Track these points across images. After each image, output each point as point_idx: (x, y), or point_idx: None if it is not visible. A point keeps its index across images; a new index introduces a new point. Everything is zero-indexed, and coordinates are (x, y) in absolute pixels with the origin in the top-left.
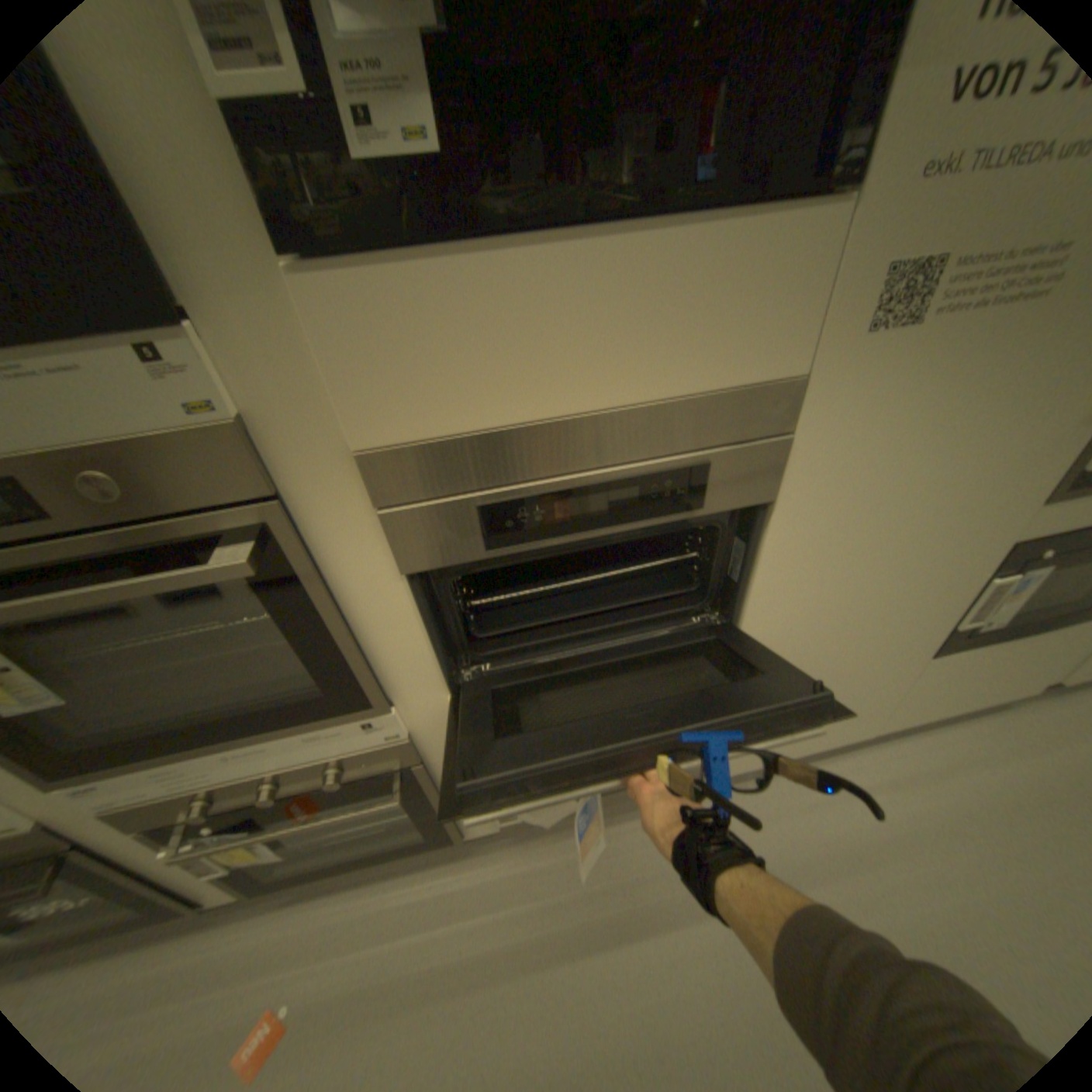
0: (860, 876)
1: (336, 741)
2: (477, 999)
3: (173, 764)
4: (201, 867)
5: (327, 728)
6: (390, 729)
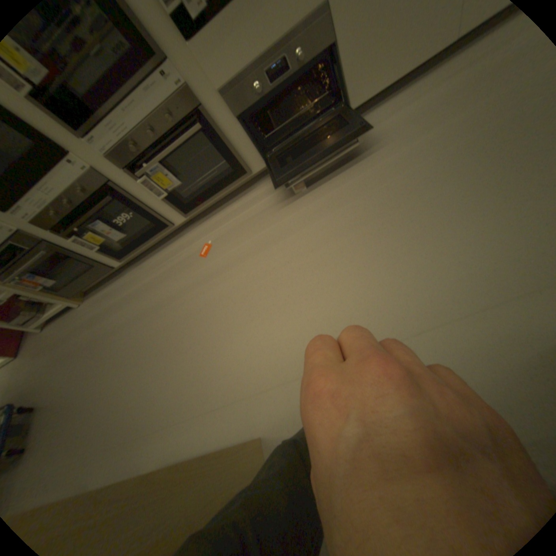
0: (440, 111)
1: (157, 89)
2: (270, 216)
3: (108, 115)
4: (156, 190)
5: (149, 79)
6: (173, 74)
